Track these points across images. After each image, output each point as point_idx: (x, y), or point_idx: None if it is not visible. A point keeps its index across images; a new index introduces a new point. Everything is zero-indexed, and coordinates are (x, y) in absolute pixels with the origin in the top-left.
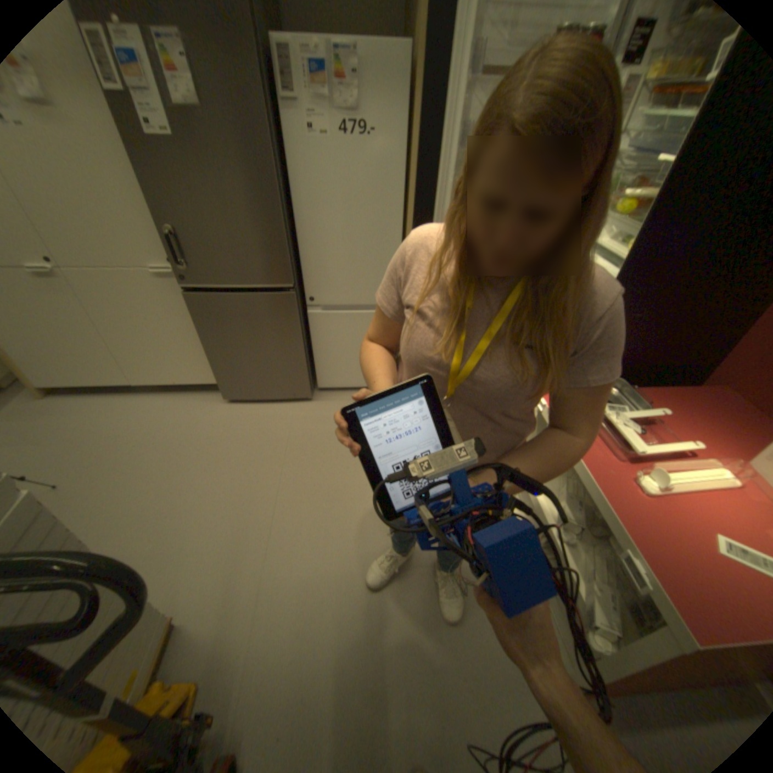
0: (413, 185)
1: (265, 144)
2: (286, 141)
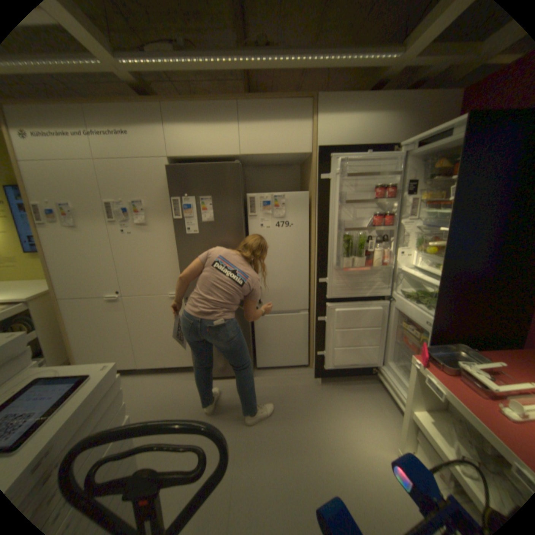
0: (313, 247)
1: (241, 234)
2: (249, 232)
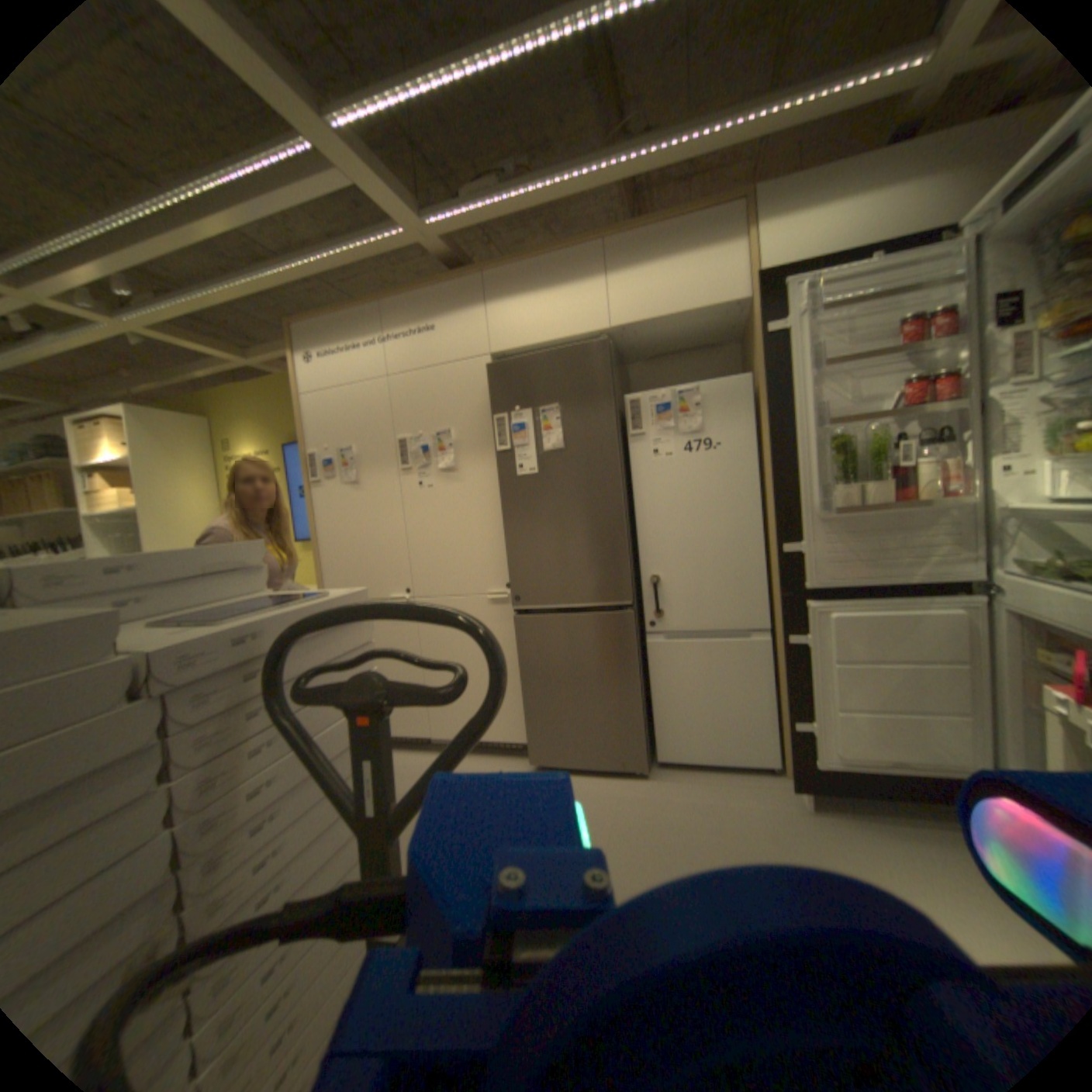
0: (770, 485)
1: (614, 467)
2: (631, 467)
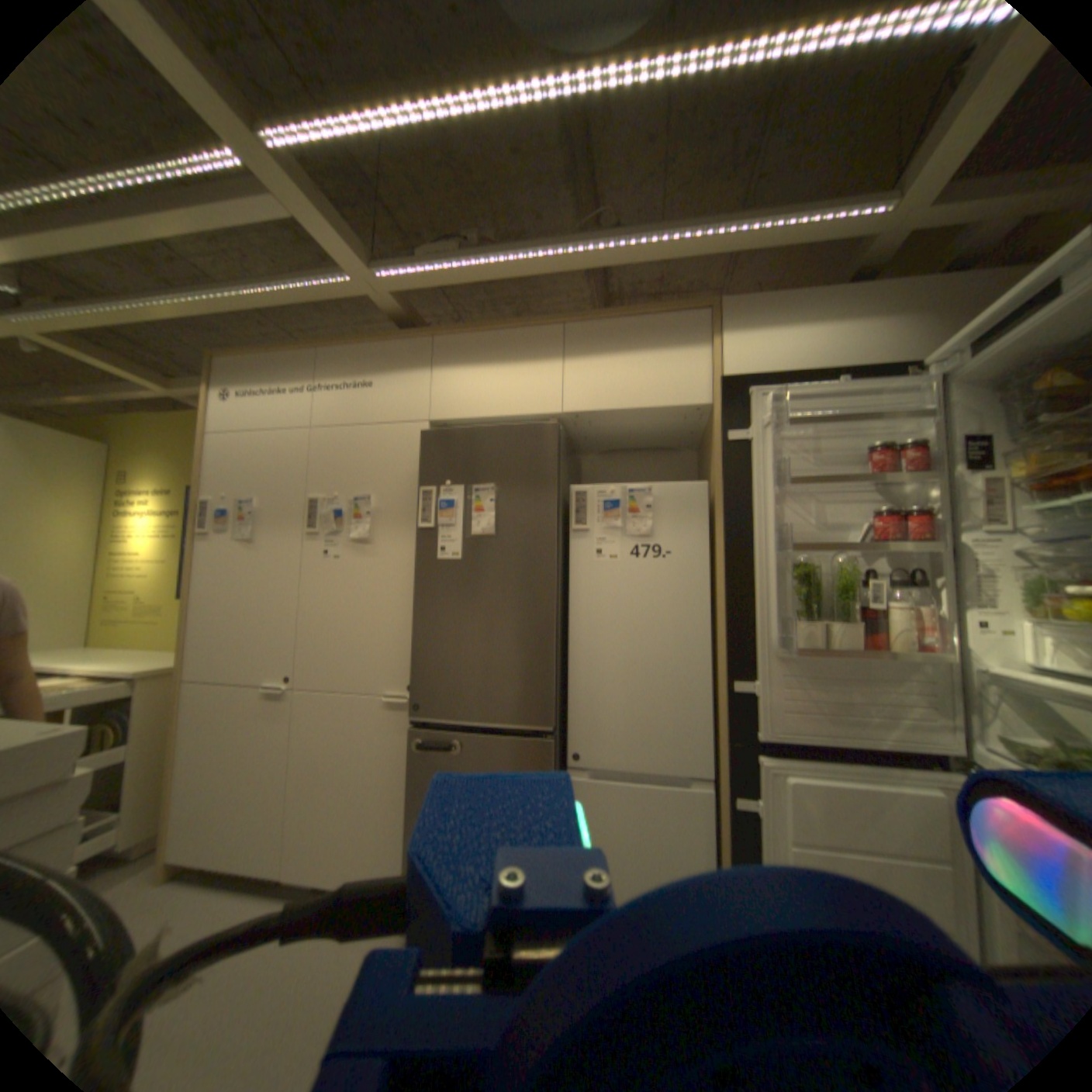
0: (722, 606)
1: (549, 564)
2: (570, 566)
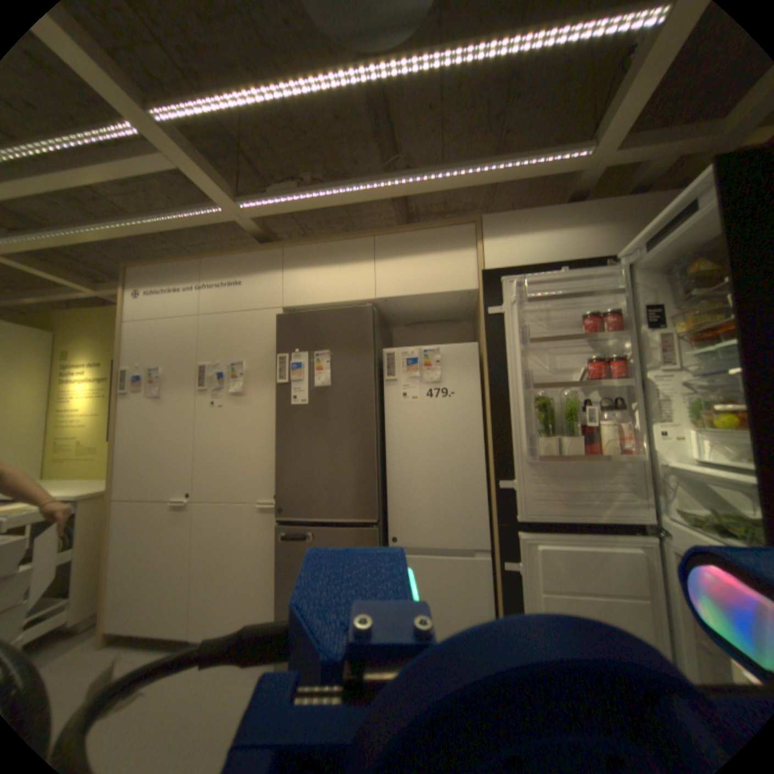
0: (491, 429)
1: (370, 405)
2: (385, 405)
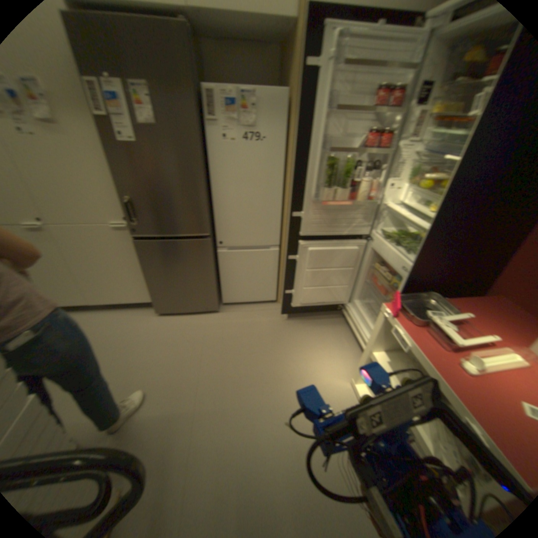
0: (288, 170)
1: (194, 146)
2: (206, 144)
